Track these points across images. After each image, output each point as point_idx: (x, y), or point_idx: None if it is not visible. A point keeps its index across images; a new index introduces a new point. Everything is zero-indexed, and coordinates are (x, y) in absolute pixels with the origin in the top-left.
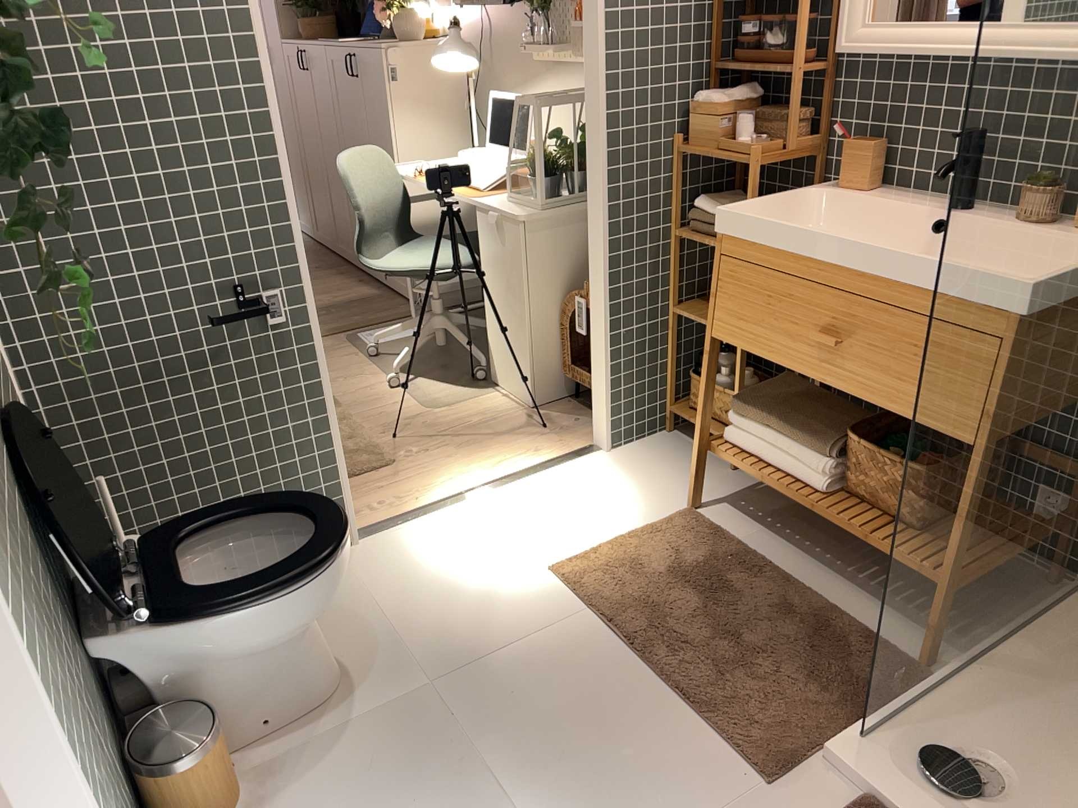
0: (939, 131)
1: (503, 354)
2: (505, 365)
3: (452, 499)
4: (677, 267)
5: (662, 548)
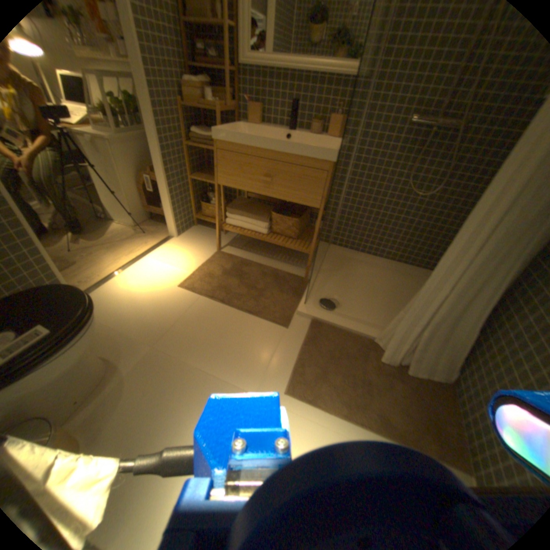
0: (283, 97)
1: (113, 204)
2: (115, 209)
3: (117, 269)
4: (189, 157)
5: (214, 265)
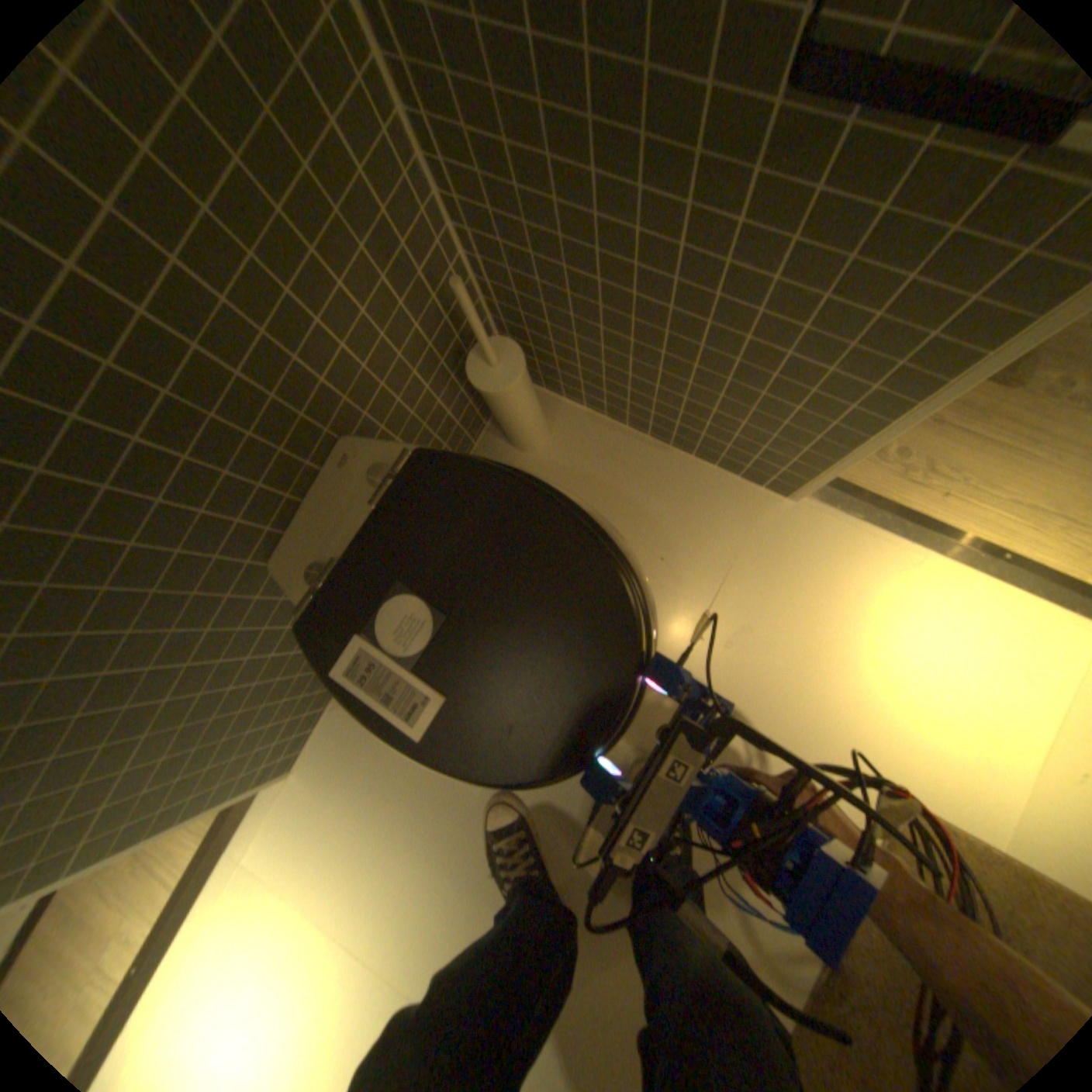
0: None
1: None
2: None
3: (984, 553)
4: None
5: None
